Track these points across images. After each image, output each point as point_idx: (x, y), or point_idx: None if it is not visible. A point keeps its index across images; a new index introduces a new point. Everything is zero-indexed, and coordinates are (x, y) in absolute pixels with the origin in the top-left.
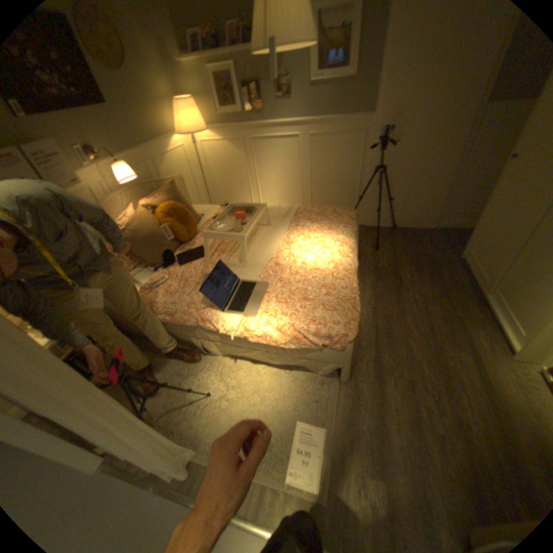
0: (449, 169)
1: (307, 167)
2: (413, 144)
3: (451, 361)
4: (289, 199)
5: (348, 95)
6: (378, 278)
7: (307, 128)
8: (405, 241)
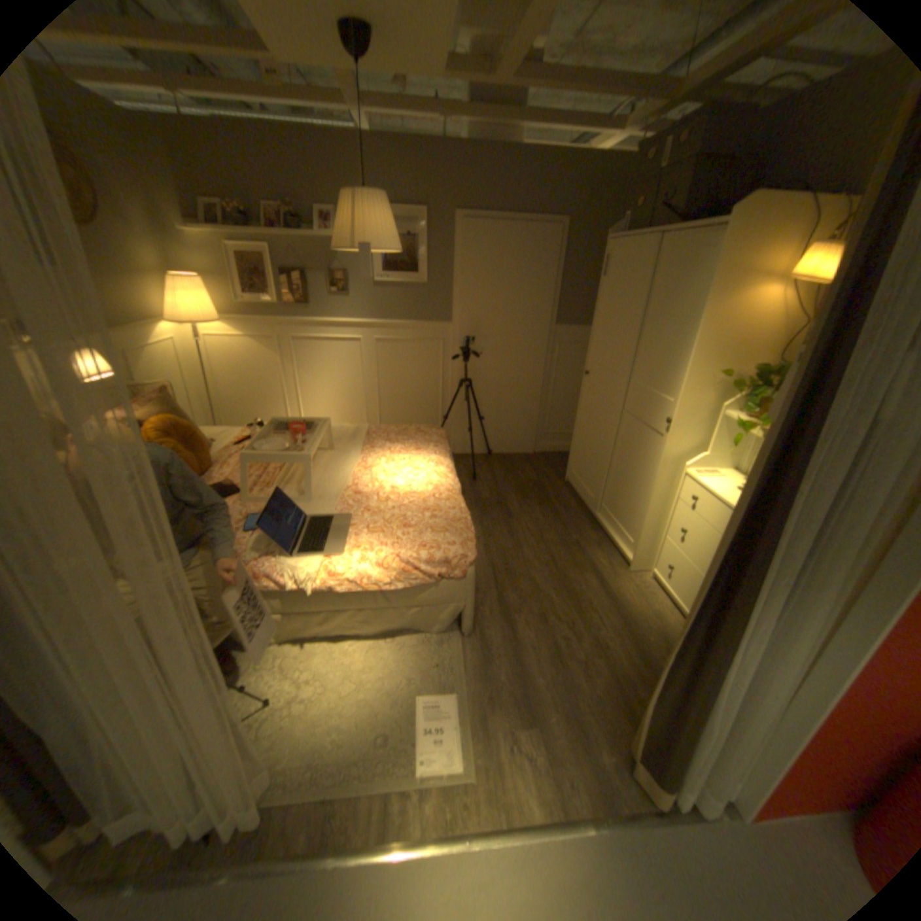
0: (535, 386)
1: (374, 378)
2: (496, 358)
3: (576, 584)
4: (348, 420)
5: (420, 302)
6: (482, 511)
7: (371, 331)
8: (505, 468)
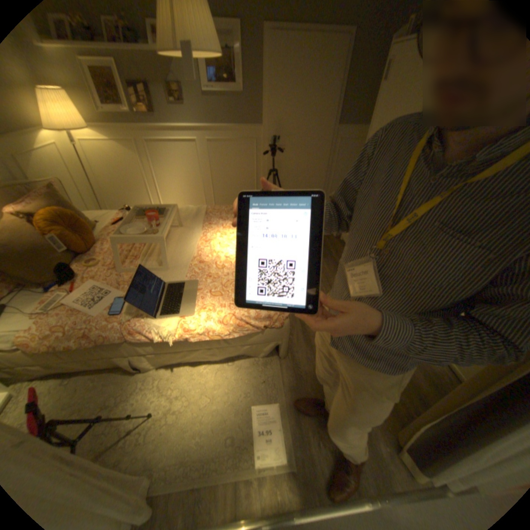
0: (322, 173)
1: (208, 170)
2: (295, 153)
3: None
4: (193, 201)
5: (238, 108)
6: None
7: (203, 134)
8: None
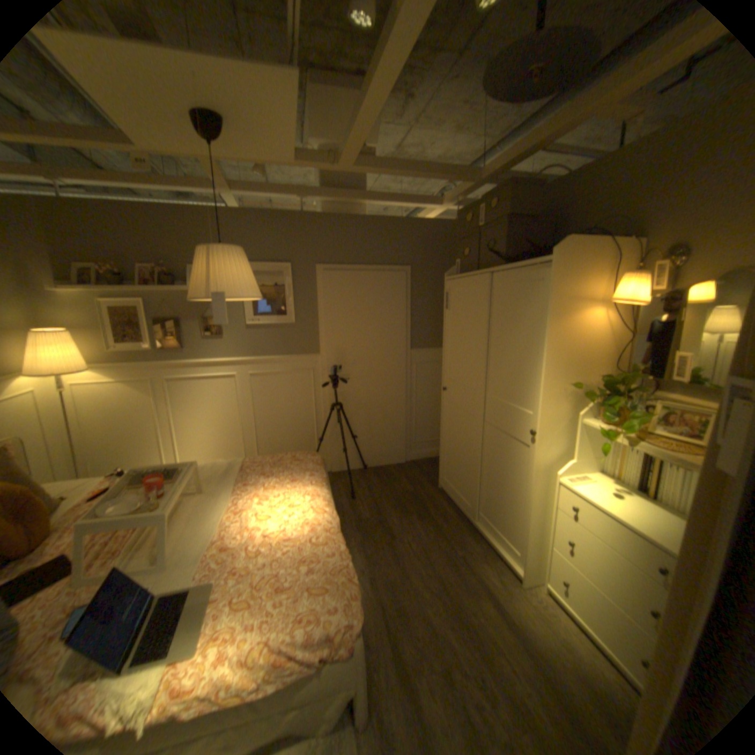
0: (400, 403)
1: (250, 410)
2: (363, 382)
3: (474, 619)
4: (225, 452)
5: (290, 339)
6: (364, 536)
7: (246, 368)
8: (381, 481)
